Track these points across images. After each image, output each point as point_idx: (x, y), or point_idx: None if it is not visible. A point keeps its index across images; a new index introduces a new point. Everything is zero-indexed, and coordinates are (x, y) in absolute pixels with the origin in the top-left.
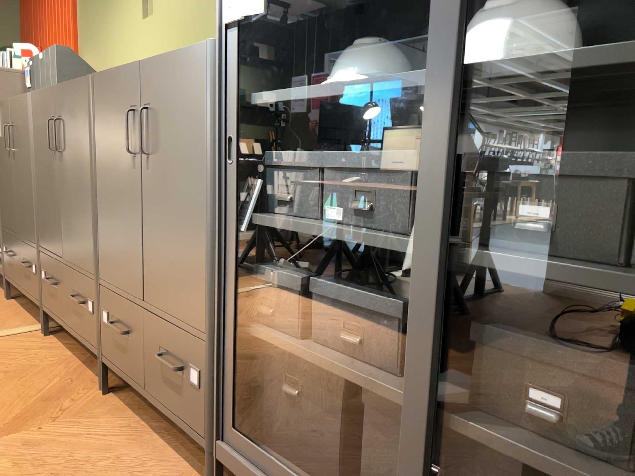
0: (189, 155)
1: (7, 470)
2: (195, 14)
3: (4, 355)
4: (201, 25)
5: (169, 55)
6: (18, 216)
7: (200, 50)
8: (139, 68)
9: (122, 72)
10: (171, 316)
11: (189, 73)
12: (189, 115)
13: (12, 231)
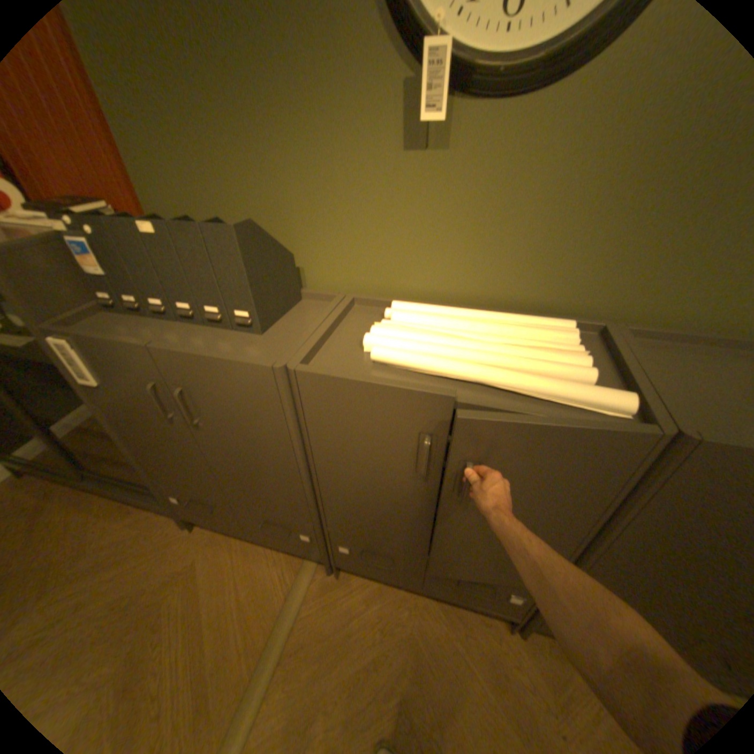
0: None
1: None
2: (614, 183)
3: (351, 641)
4: (629, 207)
5: None
6: (229, 486)
7: None
8: None
9: None
10: None
11: None
12: None
13: (203, 491)
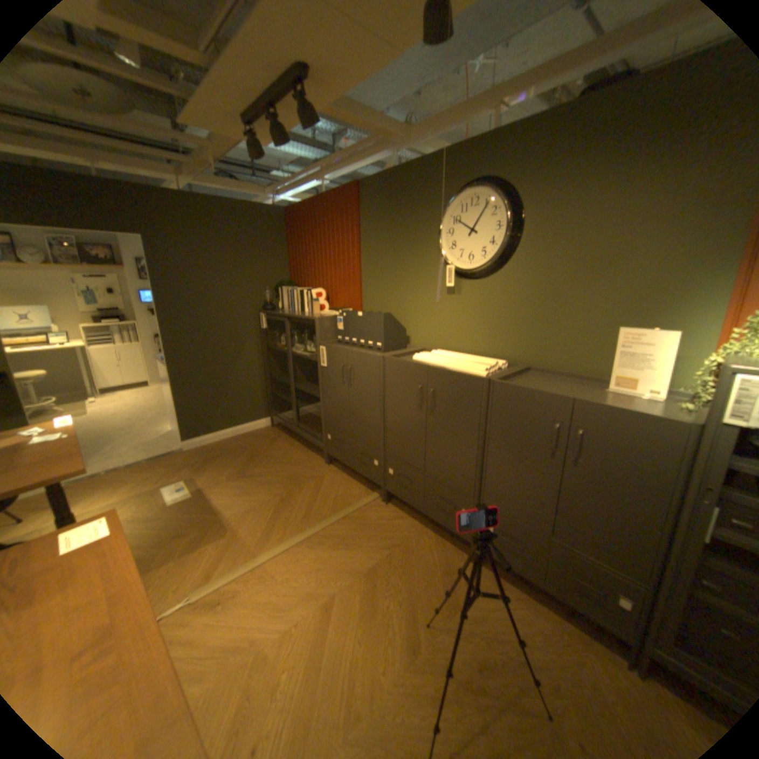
0: (647, 481)
1: (486, 645)
2: (516, 307)
3: (380, 526)
4: (523, 316)
5: (617, 405)
6: (353, 424)
7: (680, 425)
8: (573, 401)
9: (544, 395)
10: (596, 559)
11: (658, 433)
12: (652, 457)
13: (343, 430)
